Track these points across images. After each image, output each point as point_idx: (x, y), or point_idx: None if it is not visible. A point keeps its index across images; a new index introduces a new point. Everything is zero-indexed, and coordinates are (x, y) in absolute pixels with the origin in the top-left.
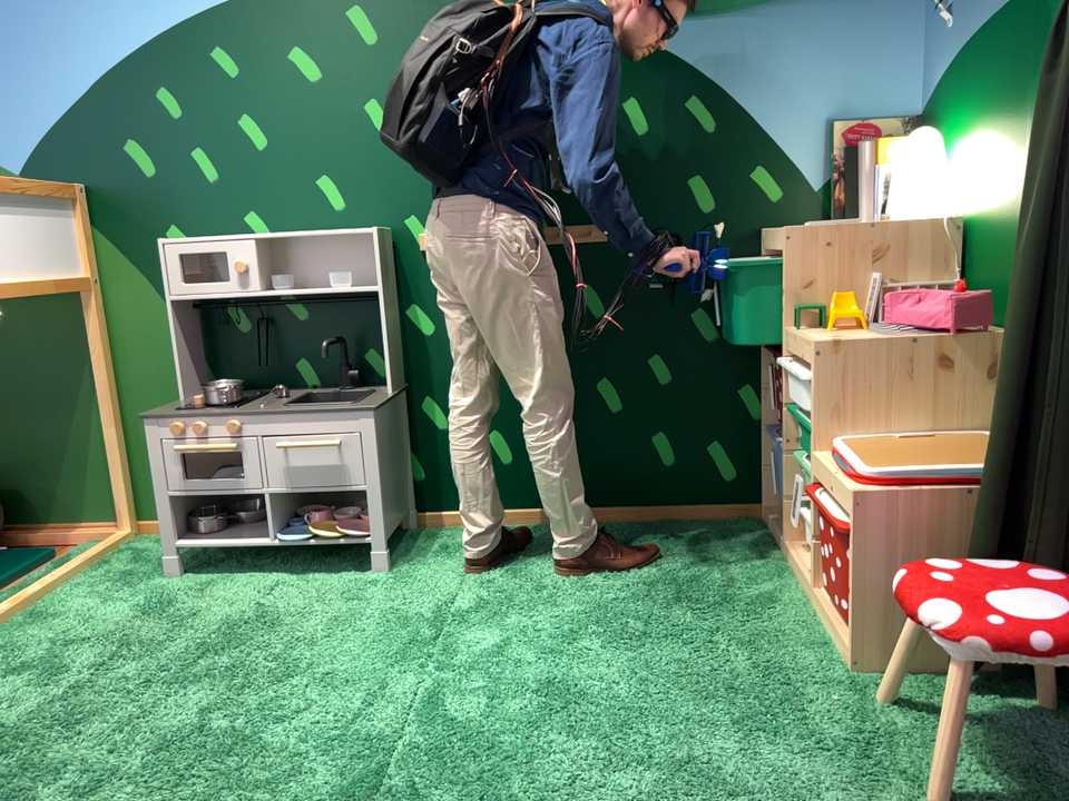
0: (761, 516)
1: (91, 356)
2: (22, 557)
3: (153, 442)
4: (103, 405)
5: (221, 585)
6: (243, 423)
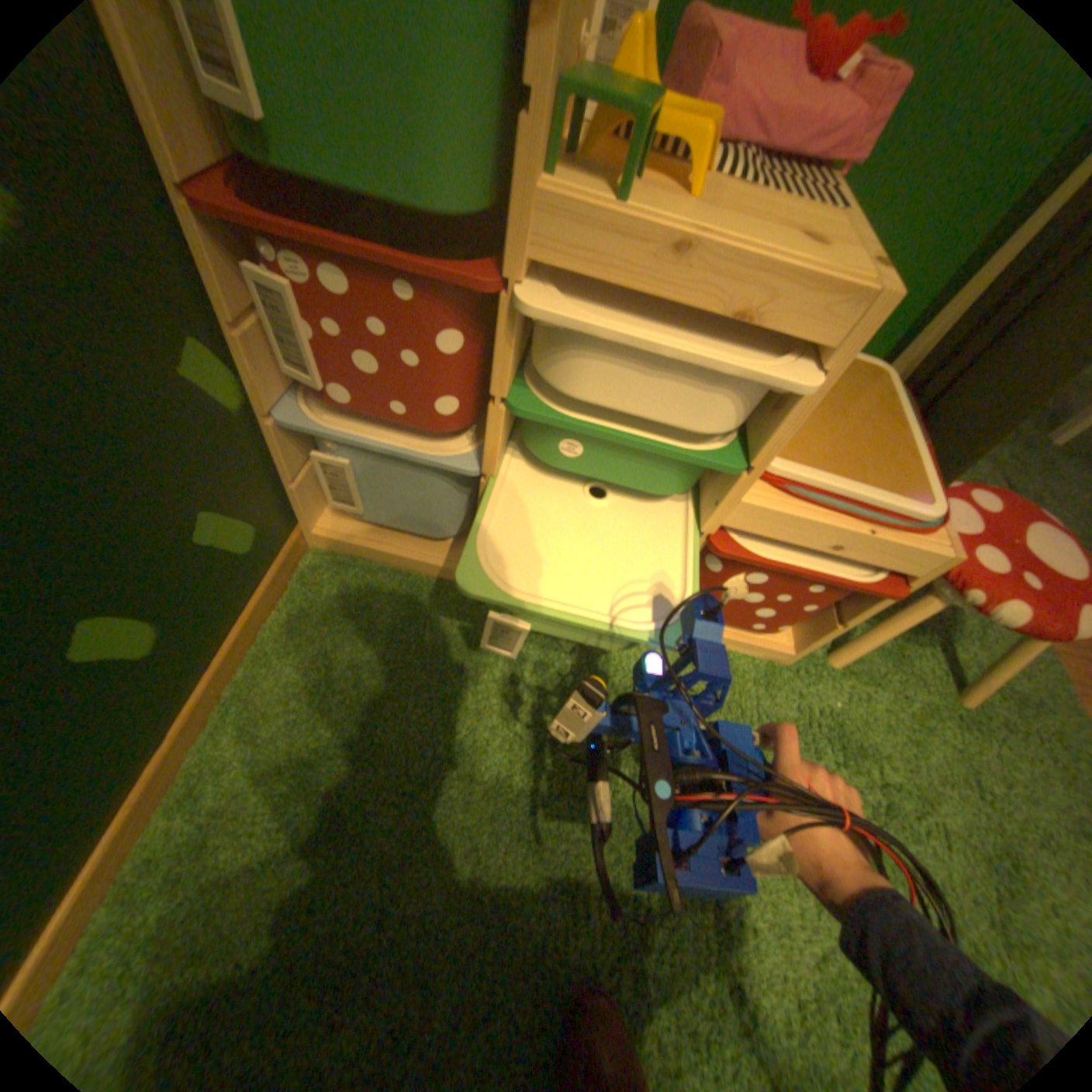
0: (312, 542)
1: None
2: None
3: None
4: None
5: None
6: None
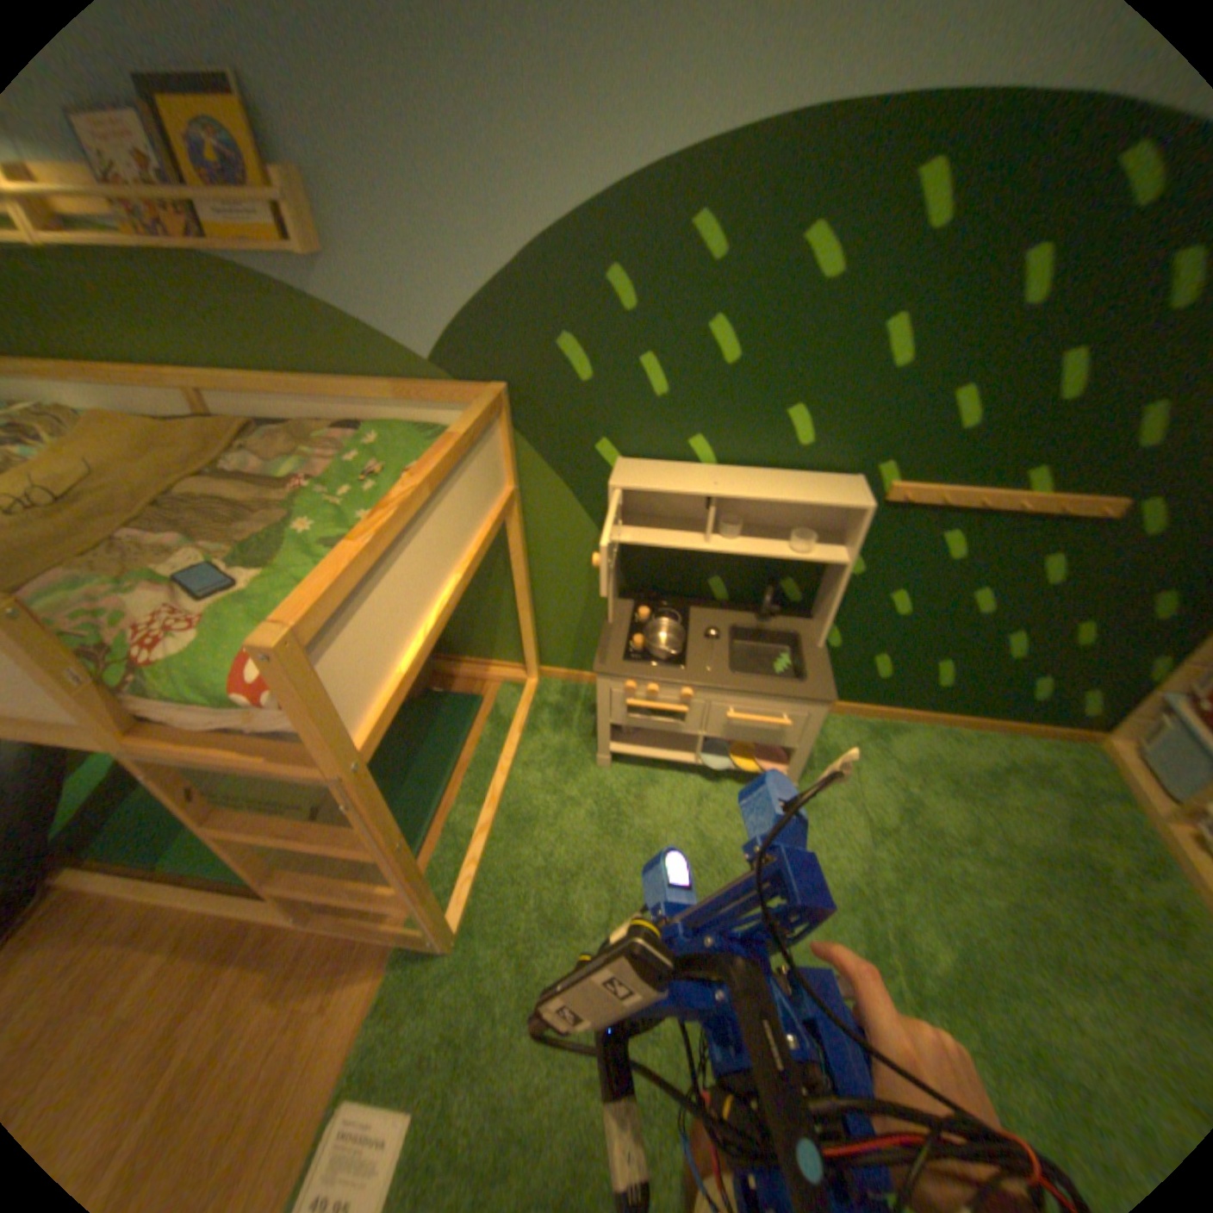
0: (1101, 746)
1: (512, 557)
2: (461, 709)
3: (603, 689)
4: (520, 595)
5: (650, 789)
6: (697, 692)
